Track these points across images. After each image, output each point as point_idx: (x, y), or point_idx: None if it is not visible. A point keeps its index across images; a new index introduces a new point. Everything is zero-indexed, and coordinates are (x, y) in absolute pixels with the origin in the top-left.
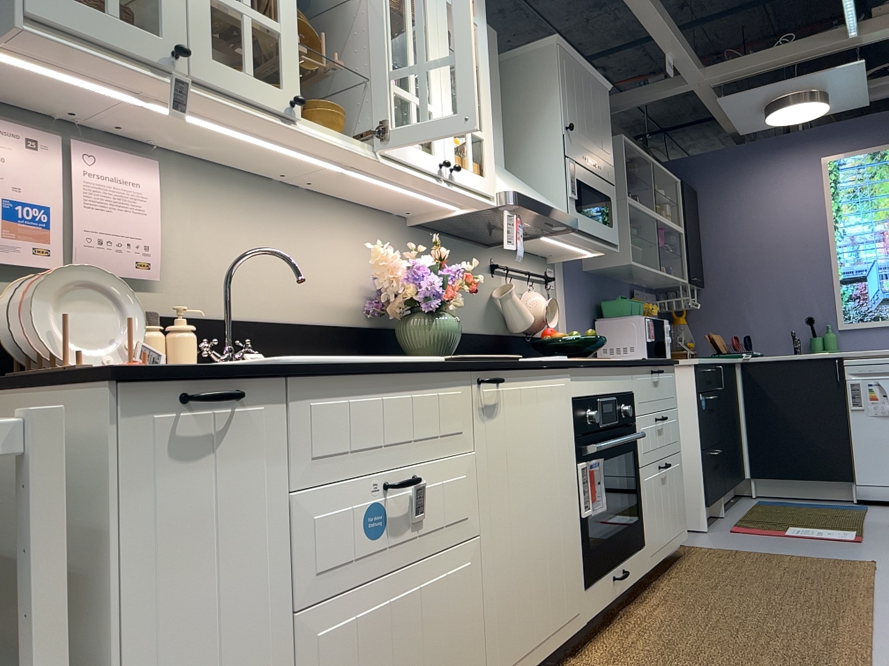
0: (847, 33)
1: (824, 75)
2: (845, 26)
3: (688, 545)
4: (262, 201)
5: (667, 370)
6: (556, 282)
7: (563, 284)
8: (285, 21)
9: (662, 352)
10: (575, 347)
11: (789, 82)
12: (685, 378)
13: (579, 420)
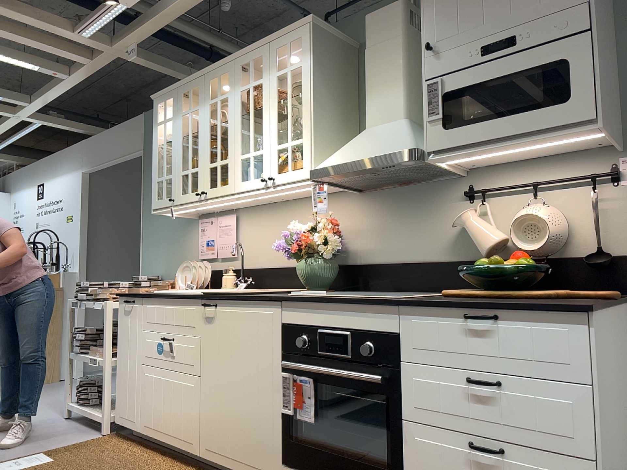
0: None
1: None
2: None
3: None
4: (271, 213)
5: (535, 317)
6: None
7: None
8: (199, 164)
9: None
10: (482, 276)
11: None
12: None
13: (287, 341)
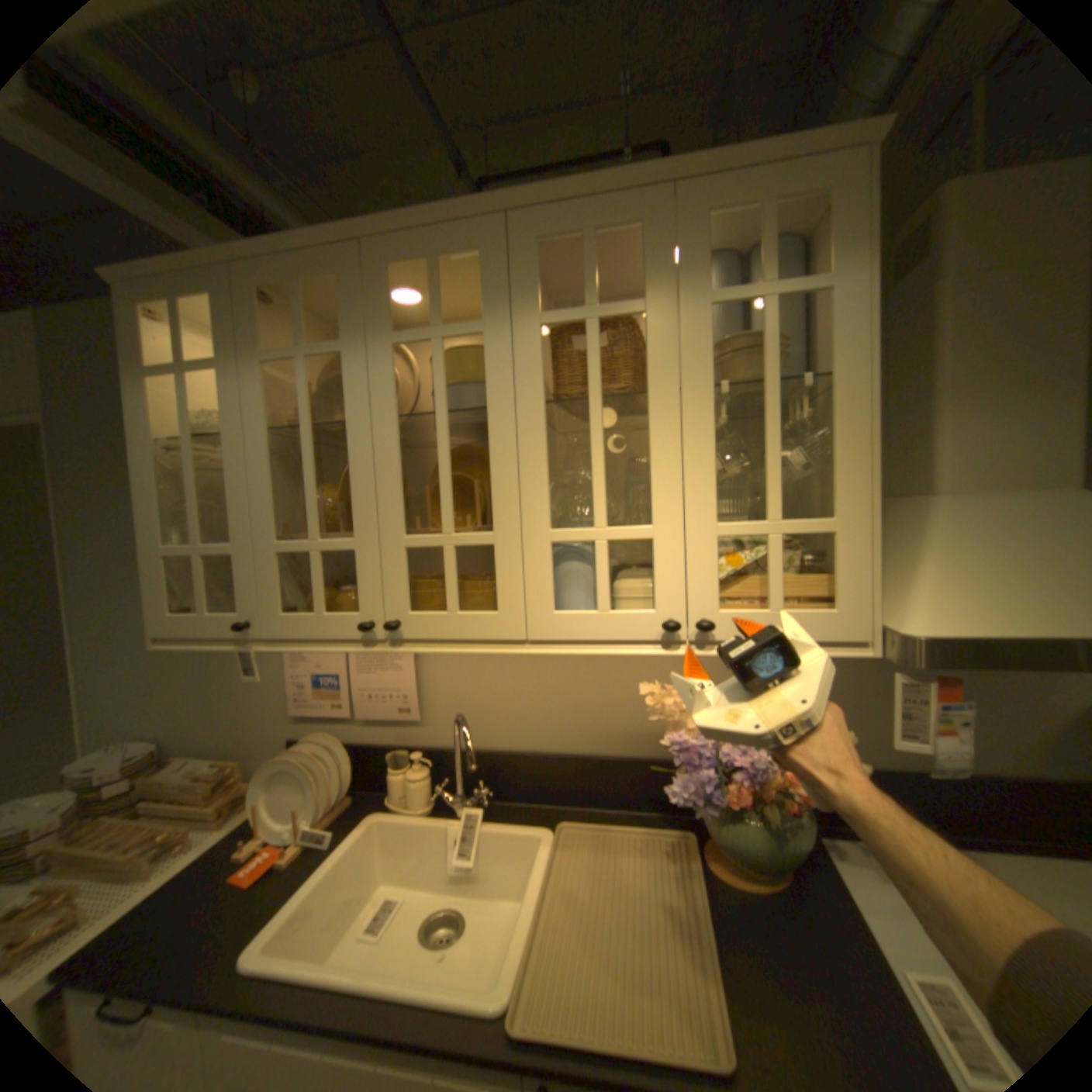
0: None
1: None
2: None
3: None
4: None
5: None
6: None
7: None
8: (361, 530)
9: None
10: None
11: None
12: None
13: None
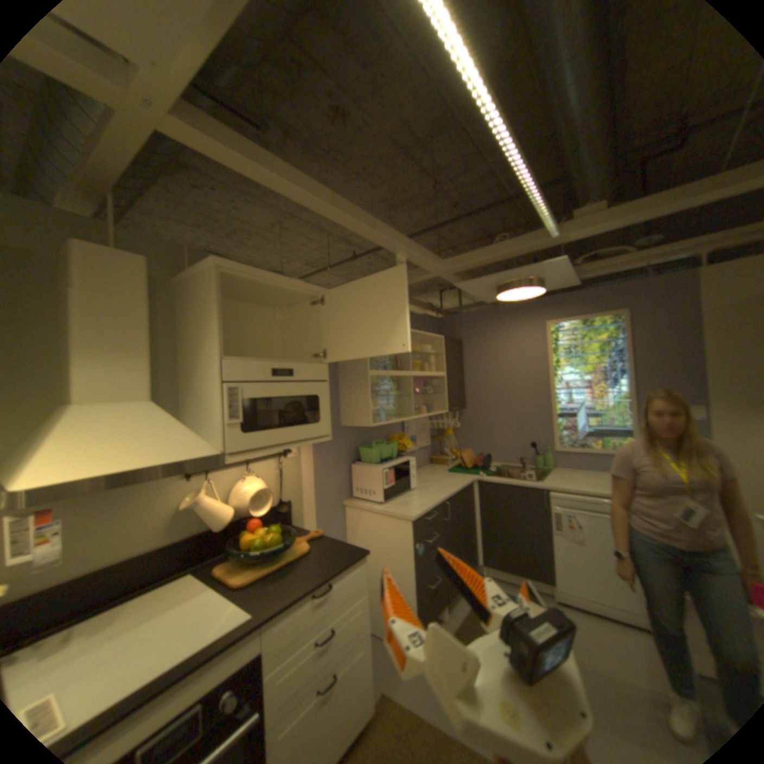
0: (552, 233)
1: (536, 267)
2: (547, 228)
3: (387, 699)
4: None
5: (347, 573)
6: (296, 451)
7: (309, 448)
8: None
9: (404, 488)
10: (256, 555)
11: (509, 272)
12: (406, 529)
13: None
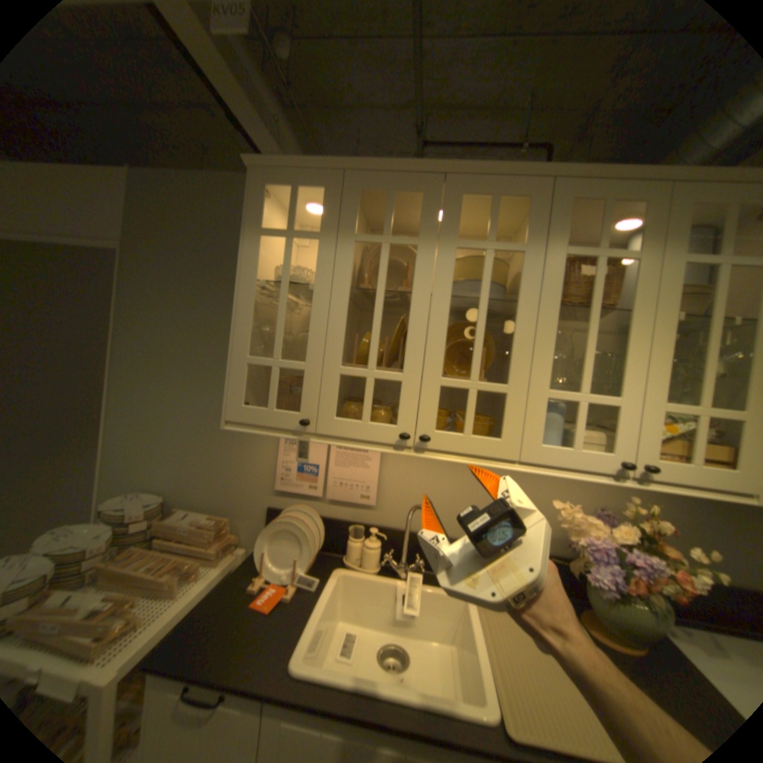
0: None
1: None
2: None
3: None
4: None
5: None
6: None
7: None
8: (409, 368)
9: None
10: None
11: None
12: None
13: None
